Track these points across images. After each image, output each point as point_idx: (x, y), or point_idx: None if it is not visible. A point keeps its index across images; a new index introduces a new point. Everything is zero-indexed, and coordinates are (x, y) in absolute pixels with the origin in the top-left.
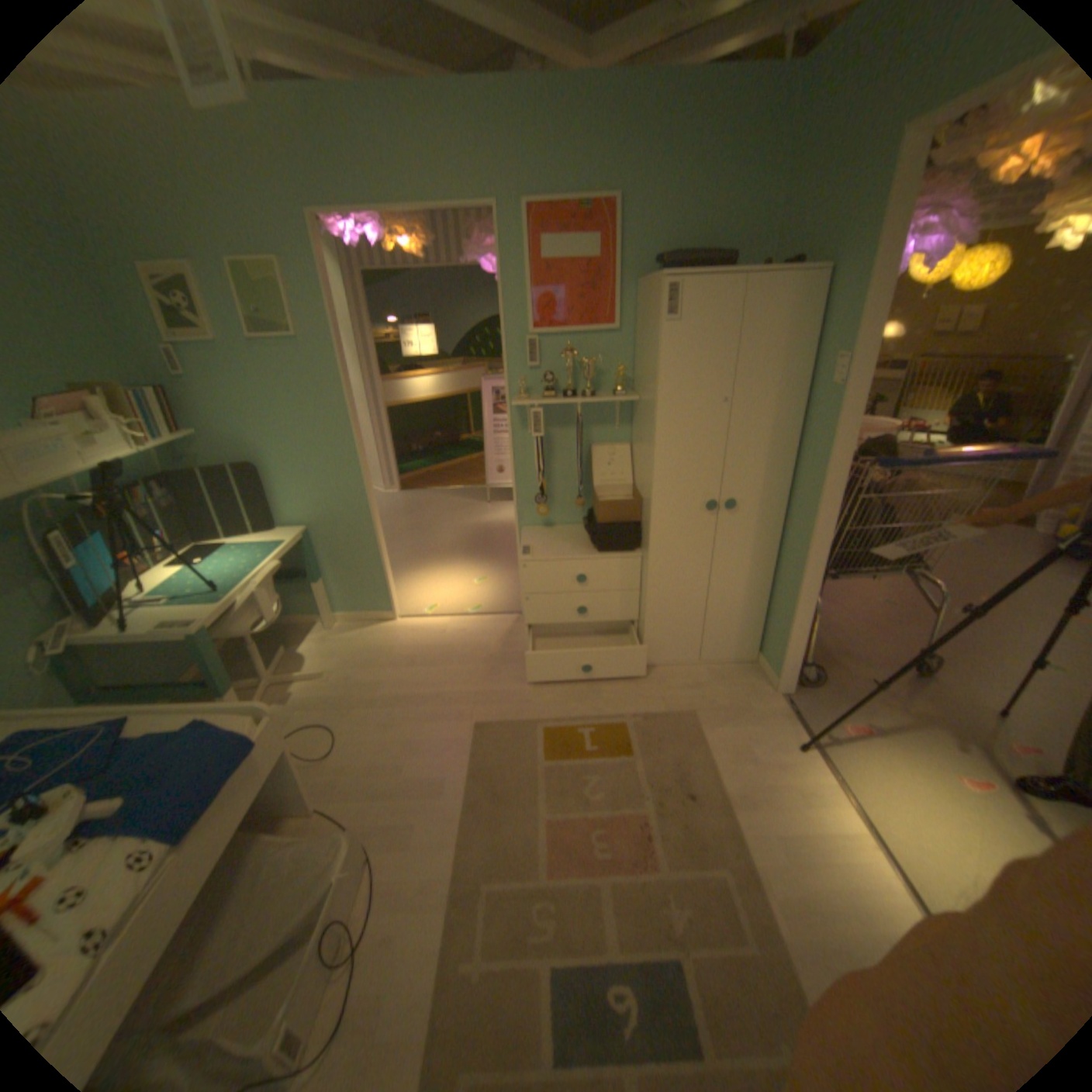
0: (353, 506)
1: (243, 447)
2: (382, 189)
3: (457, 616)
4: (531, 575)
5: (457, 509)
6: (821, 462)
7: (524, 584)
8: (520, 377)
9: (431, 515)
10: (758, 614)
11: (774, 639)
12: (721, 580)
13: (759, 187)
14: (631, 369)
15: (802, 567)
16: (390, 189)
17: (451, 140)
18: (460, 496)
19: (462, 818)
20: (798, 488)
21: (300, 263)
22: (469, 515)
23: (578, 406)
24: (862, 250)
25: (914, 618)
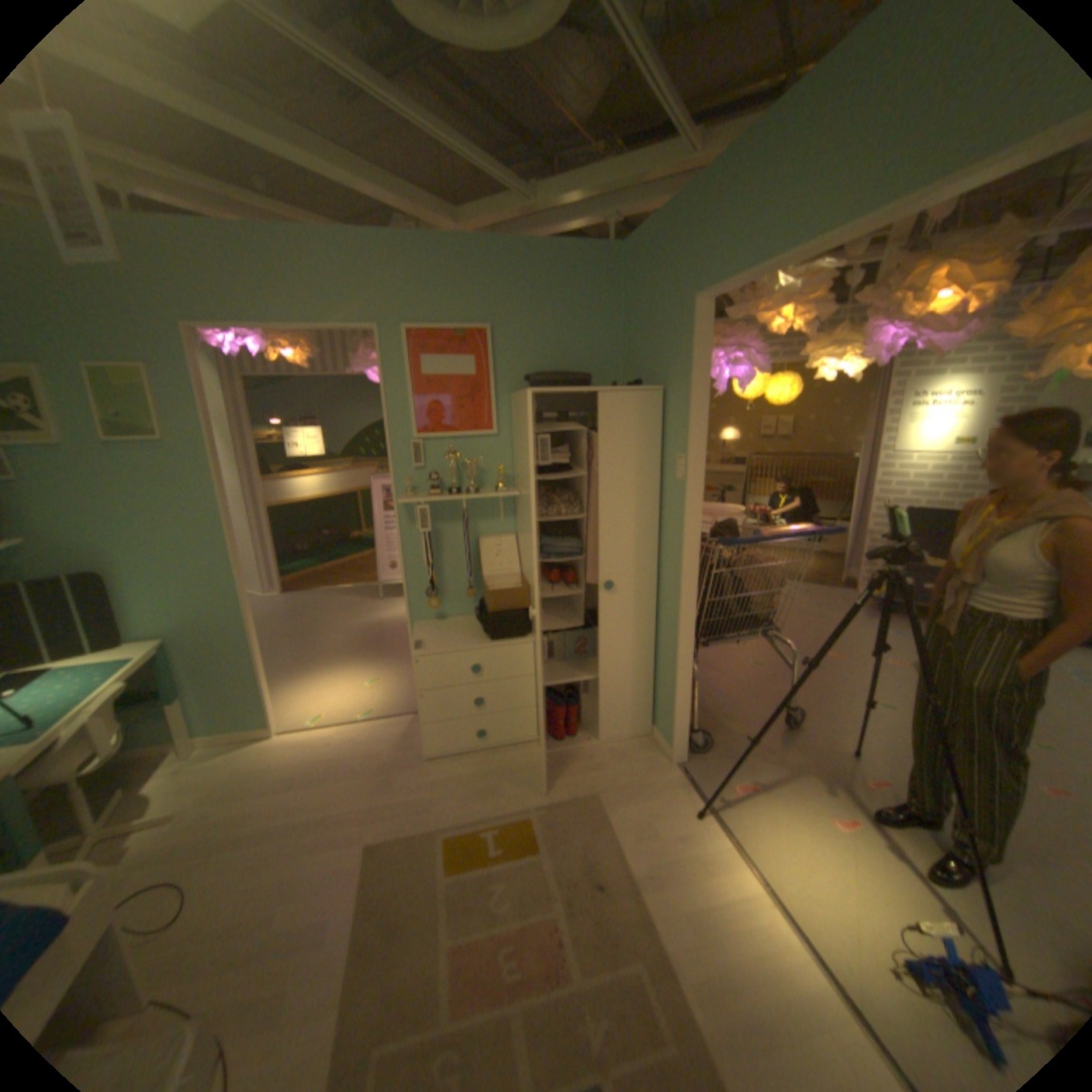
0: (224, 613)
1: (88, 556)
2: (264, 310)
3: (345, 725)
4: (425, 670)
5: (347, 608)
6: (677, 544)
7: (417, 680)
8: (407, 477)
9: (318, 617)
10: (646, 686)
11: (663, 710)
12: (609, 657)
13: (602, 327)
14: (511, 468)
15: (676, 638)
16: (273, 311)
17: (334, 275)
18: (351, 595)
19: (349, 967)
20: (663, 567)
21: (173, 371)
22: (360, 613)
23: (464, 502)
24: (681, 378)
25: (779, 676)
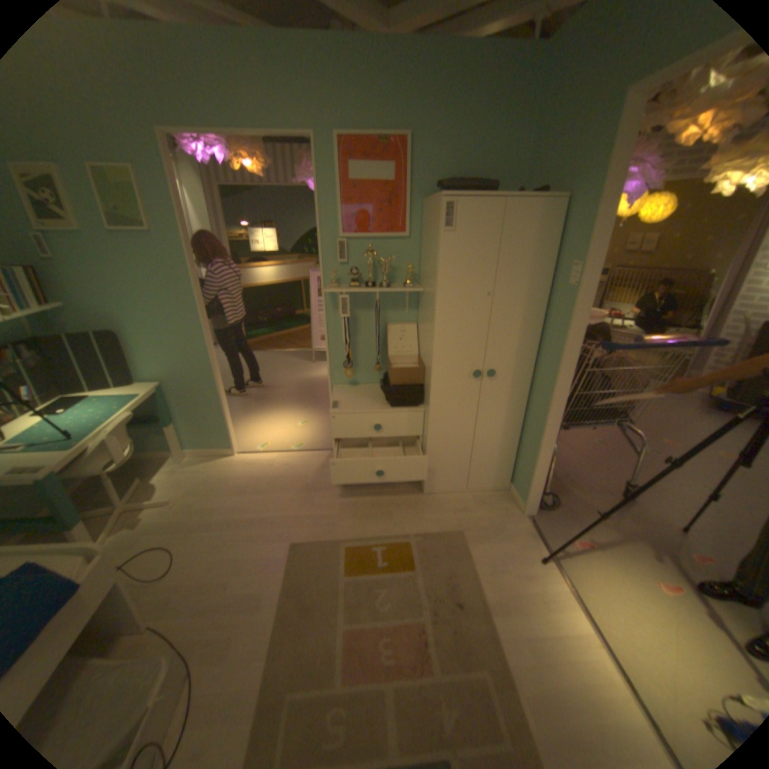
0: (199, 367)
1: (105, 318)
2: (220, 116)
3: (283, 452)
4: (339, 424)
5: (290, 366)
6: (559, 343)
7: (333, 431)
8: (332, 270)
9: (269, 371)
10: (510, 454)
11: (521, 474)
12: (483, 429)
13: (514, 134)
14: (418, 267)
15: (543, 422)
16: (227, 116)
17: (277, 81)
18: (293, 357)
19: (274, 630)
20: (541, 362)
21: (152, 171)
22: (298, 371)
23: (377, 294)
24: (592, 183)
25: (619, 455)
